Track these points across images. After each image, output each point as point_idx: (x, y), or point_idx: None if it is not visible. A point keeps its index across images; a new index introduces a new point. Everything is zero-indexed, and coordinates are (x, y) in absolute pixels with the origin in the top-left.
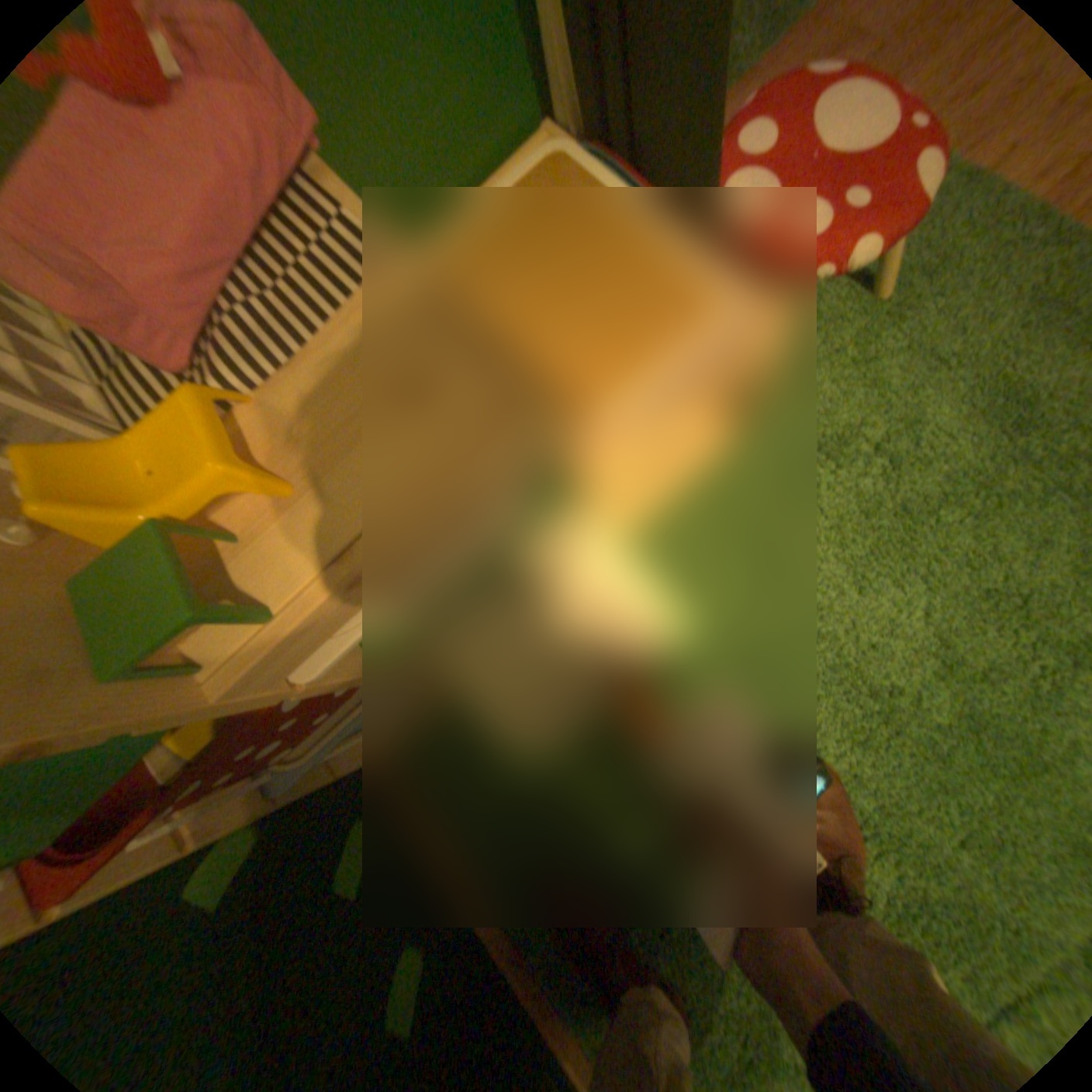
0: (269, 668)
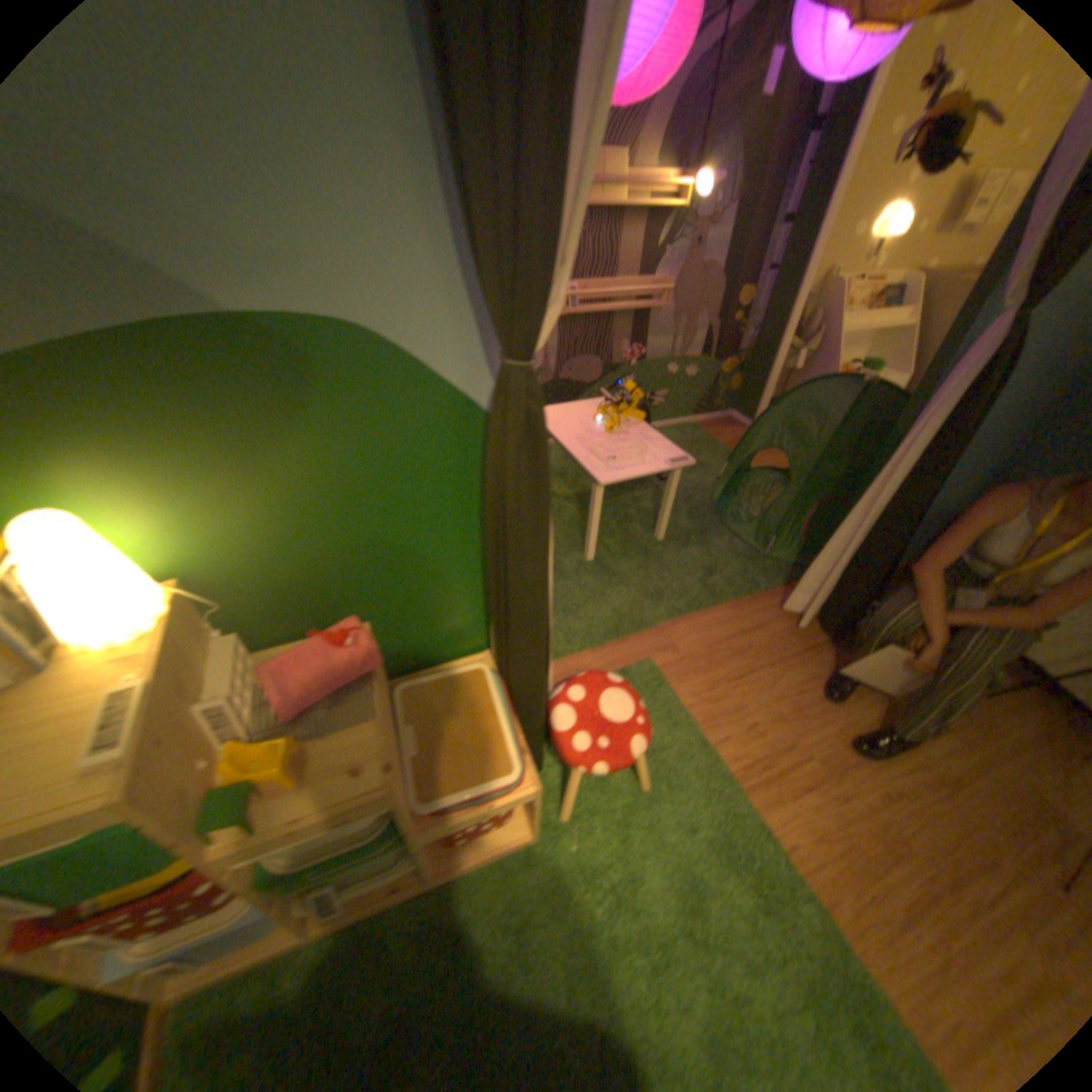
0: (232, 858)
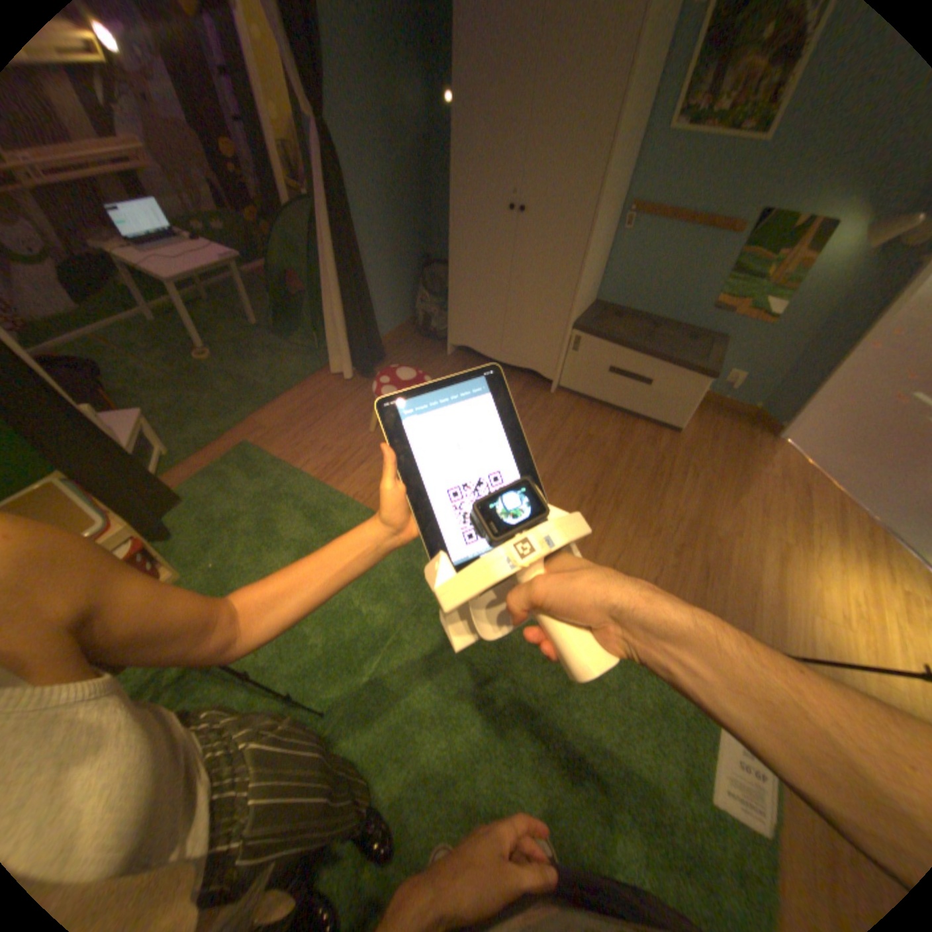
0: None
